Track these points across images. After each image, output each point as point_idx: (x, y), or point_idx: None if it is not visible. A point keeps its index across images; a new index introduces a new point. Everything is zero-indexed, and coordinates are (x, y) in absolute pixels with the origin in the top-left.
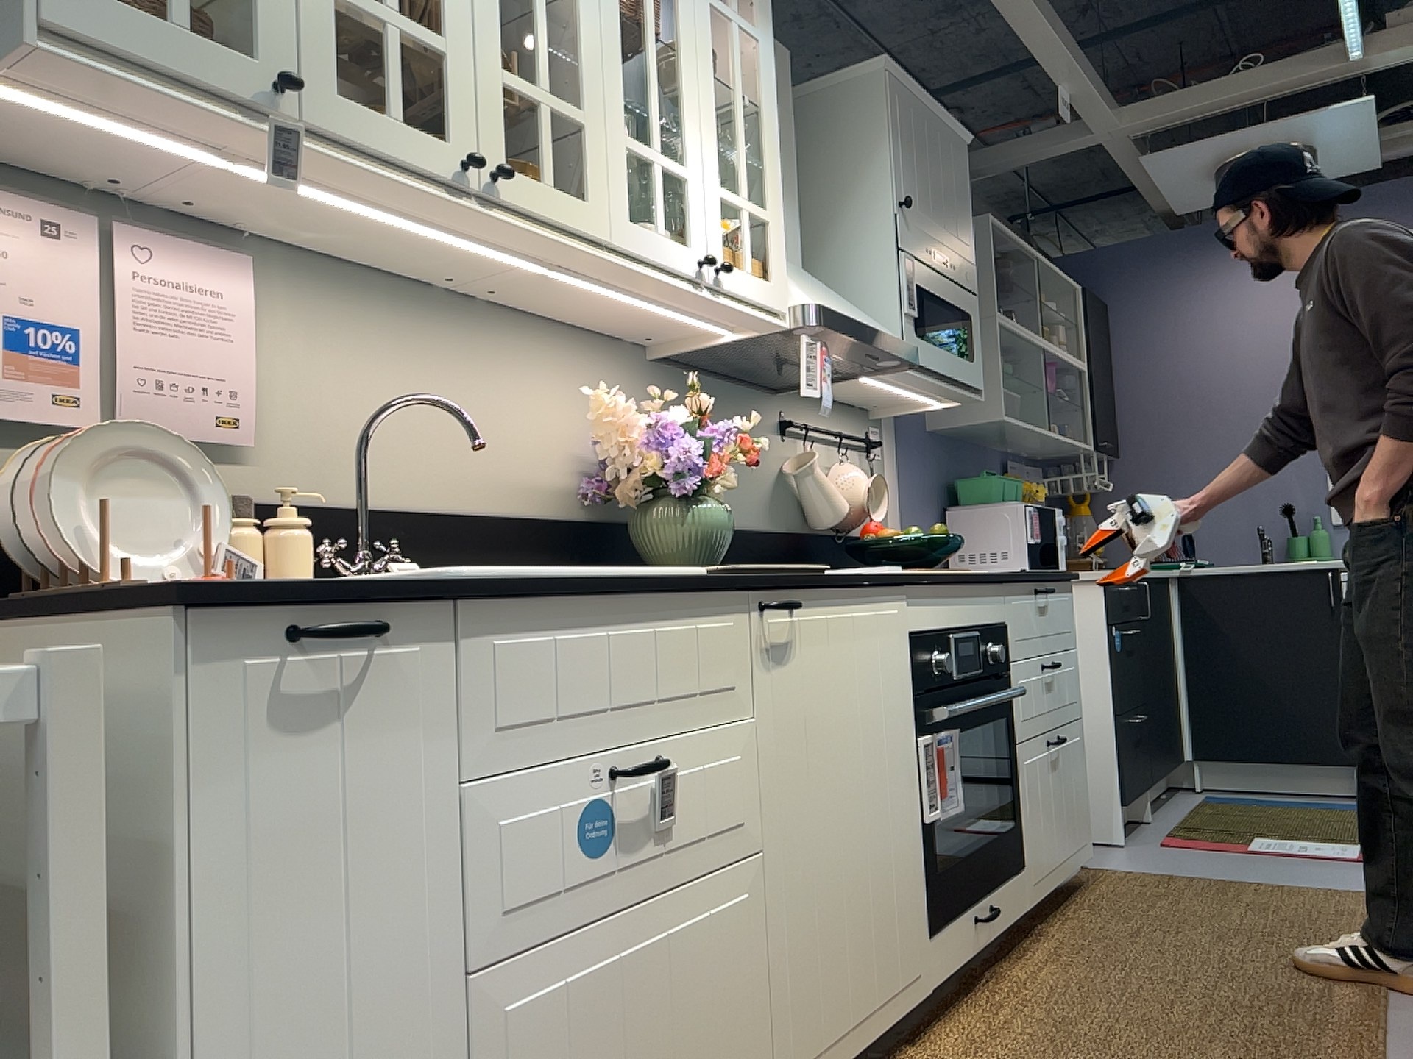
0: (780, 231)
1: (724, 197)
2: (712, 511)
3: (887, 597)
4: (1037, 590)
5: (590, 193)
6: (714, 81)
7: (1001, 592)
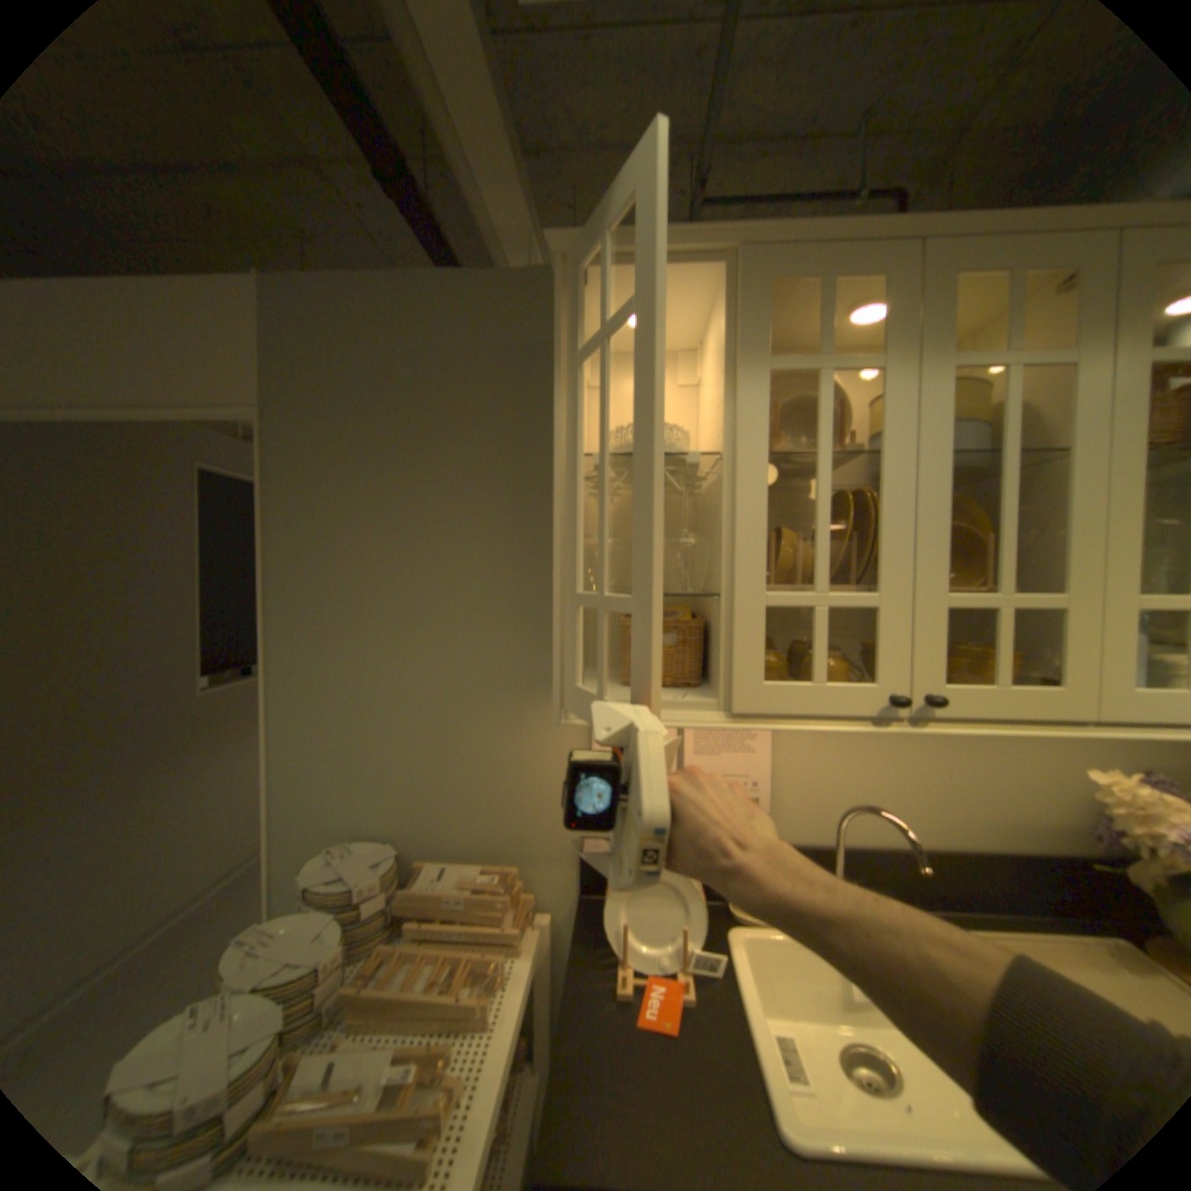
0: None
1: None
2: None
3: None
4: None
5: (1071, 676)
6: None
7: None
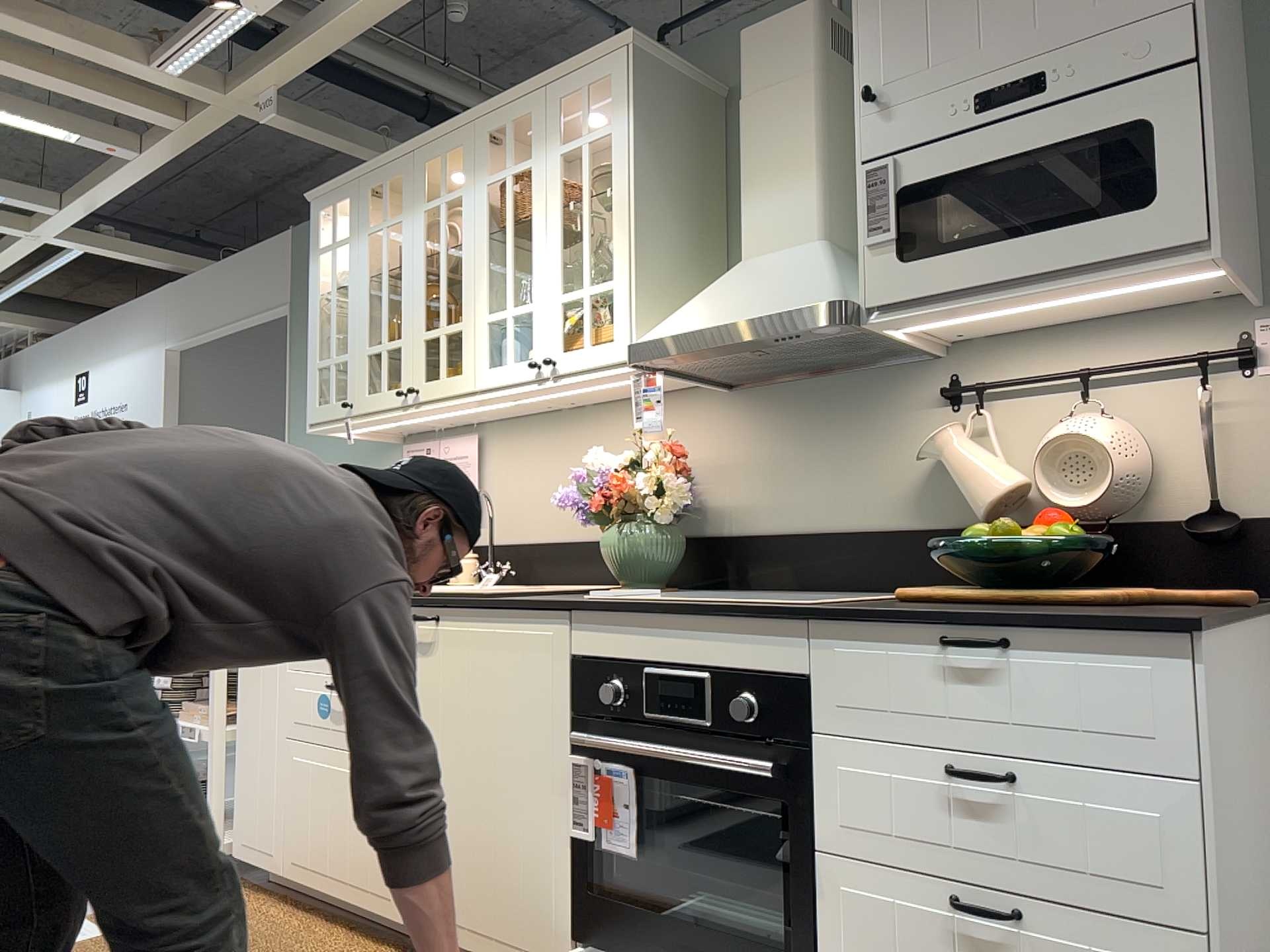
0: (622, 289)
1: (563, 299)
2: (634, 534)
3: (535, 620)
4: (945, 637)
5: (462, 366)
6: (559, 214)
7: (793, 631)
